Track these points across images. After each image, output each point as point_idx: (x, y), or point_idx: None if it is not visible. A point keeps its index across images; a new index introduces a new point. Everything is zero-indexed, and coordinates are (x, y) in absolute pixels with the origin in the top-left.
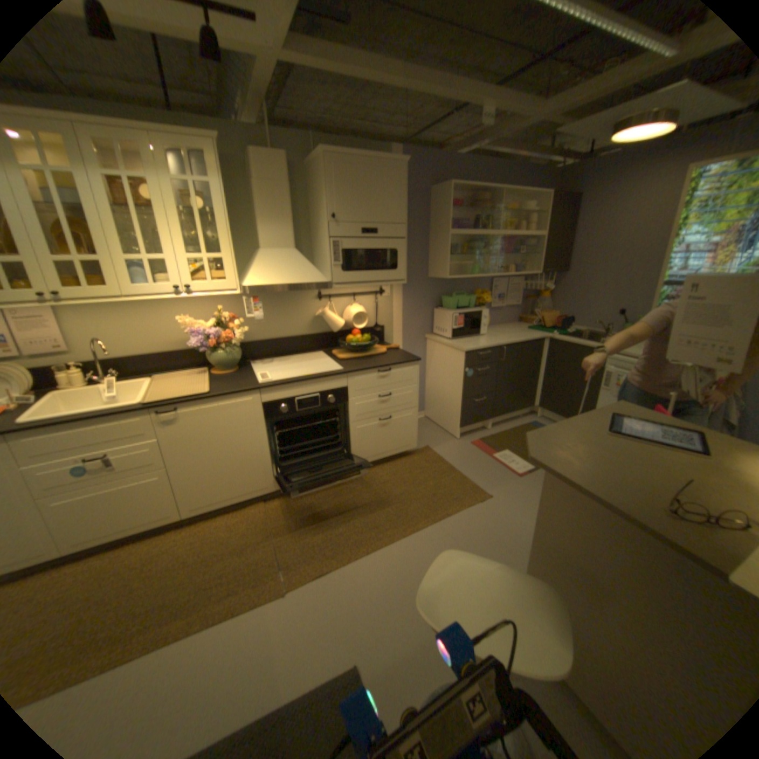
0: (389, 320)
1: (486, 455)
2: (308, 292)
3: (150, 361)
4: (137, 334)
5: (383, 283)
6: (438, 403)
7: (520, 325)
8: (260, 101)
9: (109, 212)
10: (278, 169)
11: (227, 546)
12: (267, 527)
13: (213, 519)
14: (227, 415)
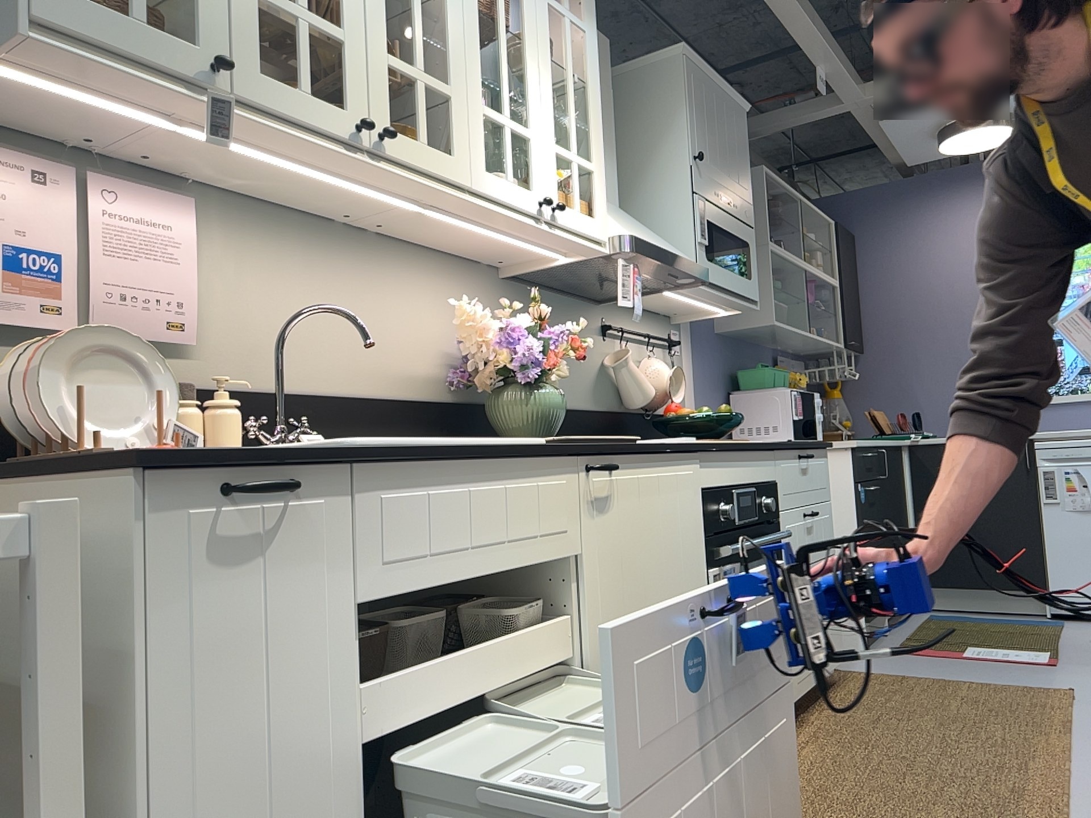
0: (684, 403)
1: (948, 655)
2: (592, 314)
3: (353, 415)
4: (336, 332)
5: (740, 298)
6: None
7: None
8: None
9: (475, 11)
10: (605, 64)
11: None
12: None
13: None
14: (668, 503)
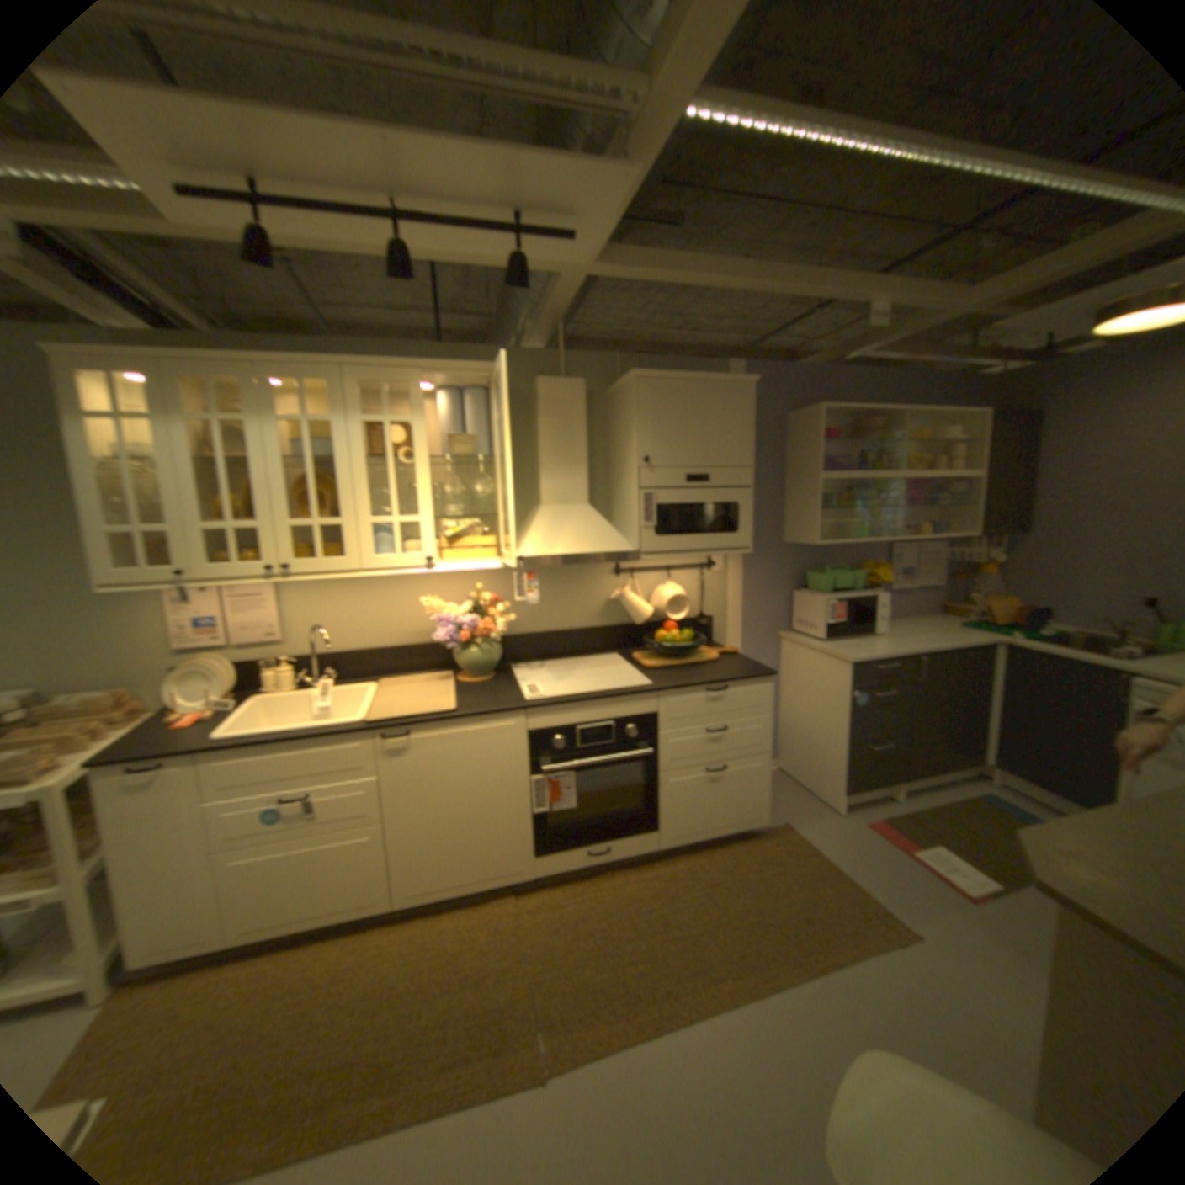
0: (720, 607)
1: (900, 852)
2: (599, 564)
3: (377, 659)
4: (365, 619)
5: (715, 552)
6: (804, 748)
7: (946, 620)
8: (554, 321)
9: (361, 465)
10: (572, 402)
11: (454, 969)
12: (518, 944)
13: (436, 918)
14: (475, 746)
